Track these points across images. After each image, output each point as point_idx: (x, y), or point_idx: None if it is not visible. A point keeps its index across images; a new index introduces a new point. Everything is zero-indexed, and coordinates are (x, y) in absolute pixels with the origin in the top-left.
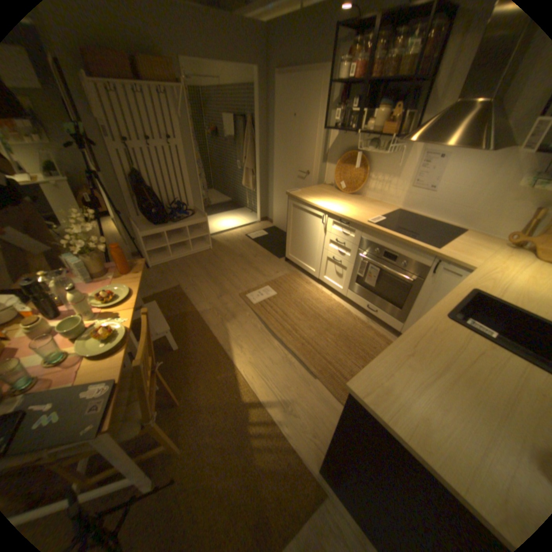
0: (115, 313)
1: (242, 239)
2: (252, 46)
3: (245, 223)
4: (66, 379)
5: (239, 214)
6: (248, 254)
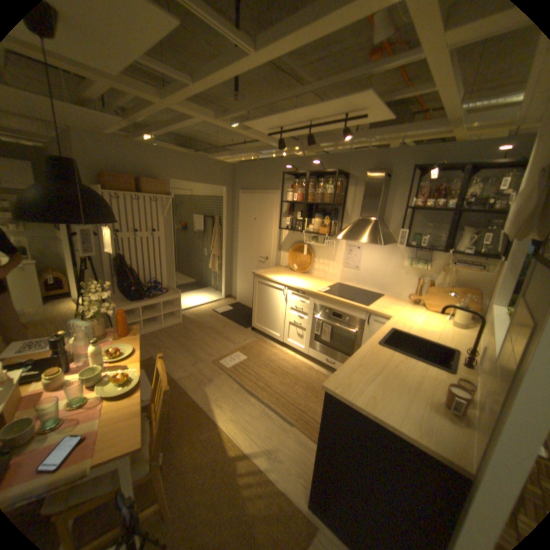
0: (124, 366)
1: (210, 314)
2: (222, 175)
3: (211, 300)
4: (91, 417)
5: (205, 293)
6: (217, 326)
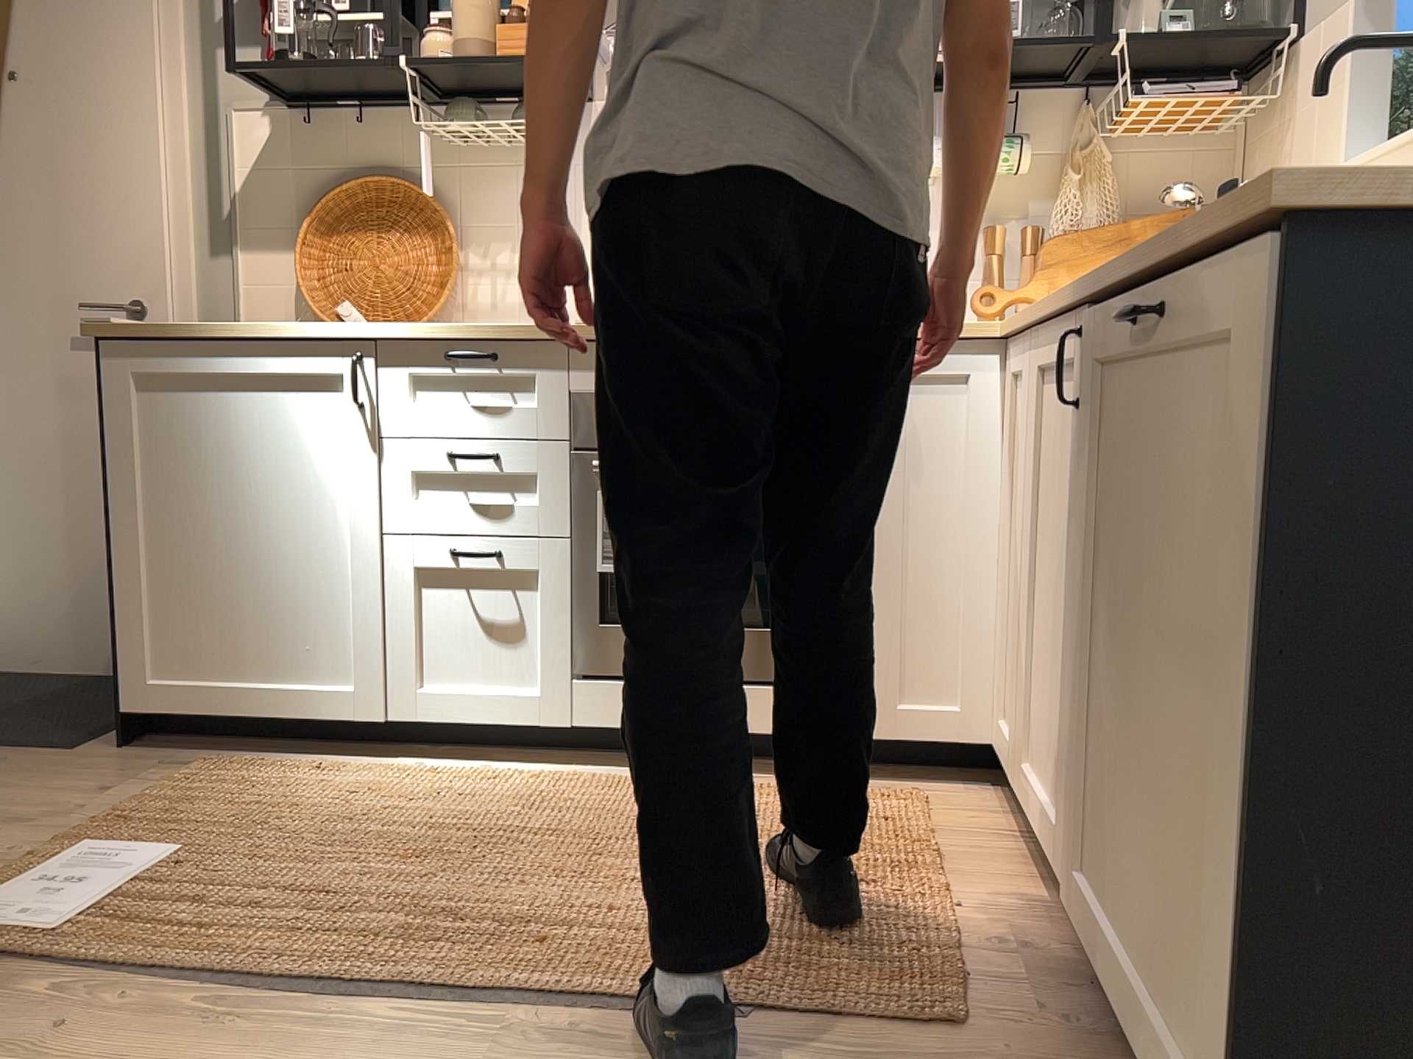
0: None
1: None
2: None
3: None
4: None
5: None
6: None
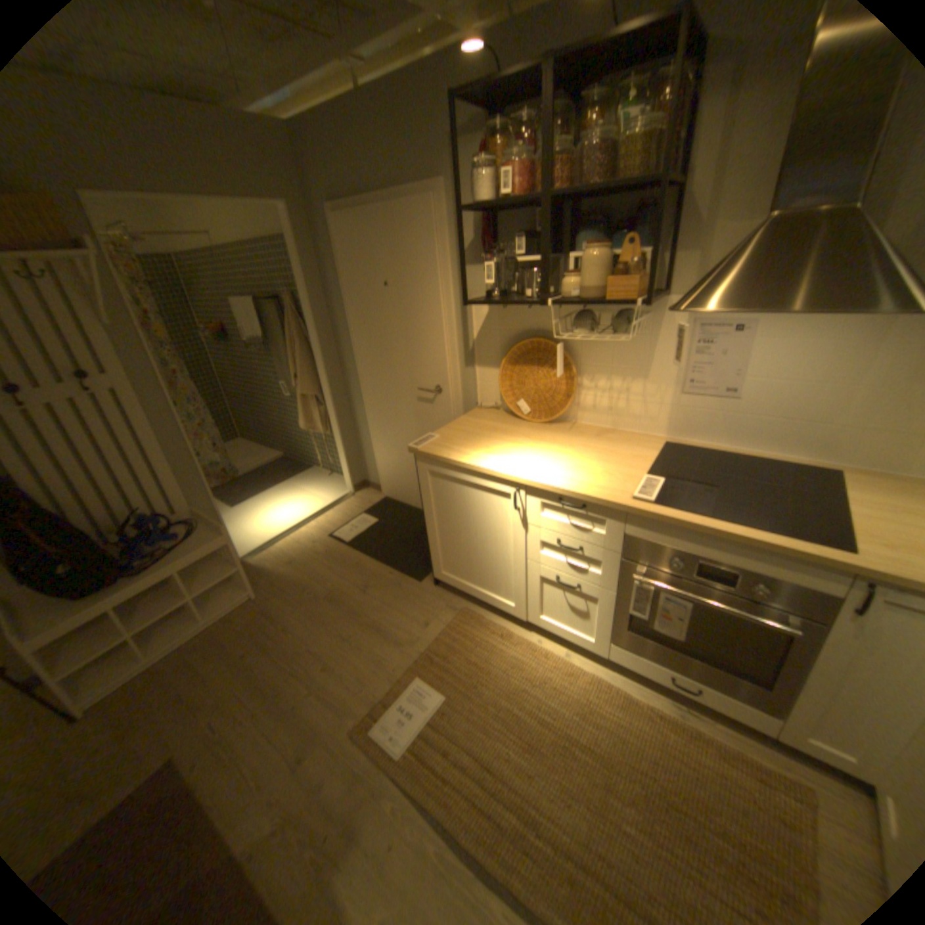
0: None
1: (326, 550)
2: (267, 168)
3: (325, 505)
4: None
5: (306, 485)
6: (346, 589)
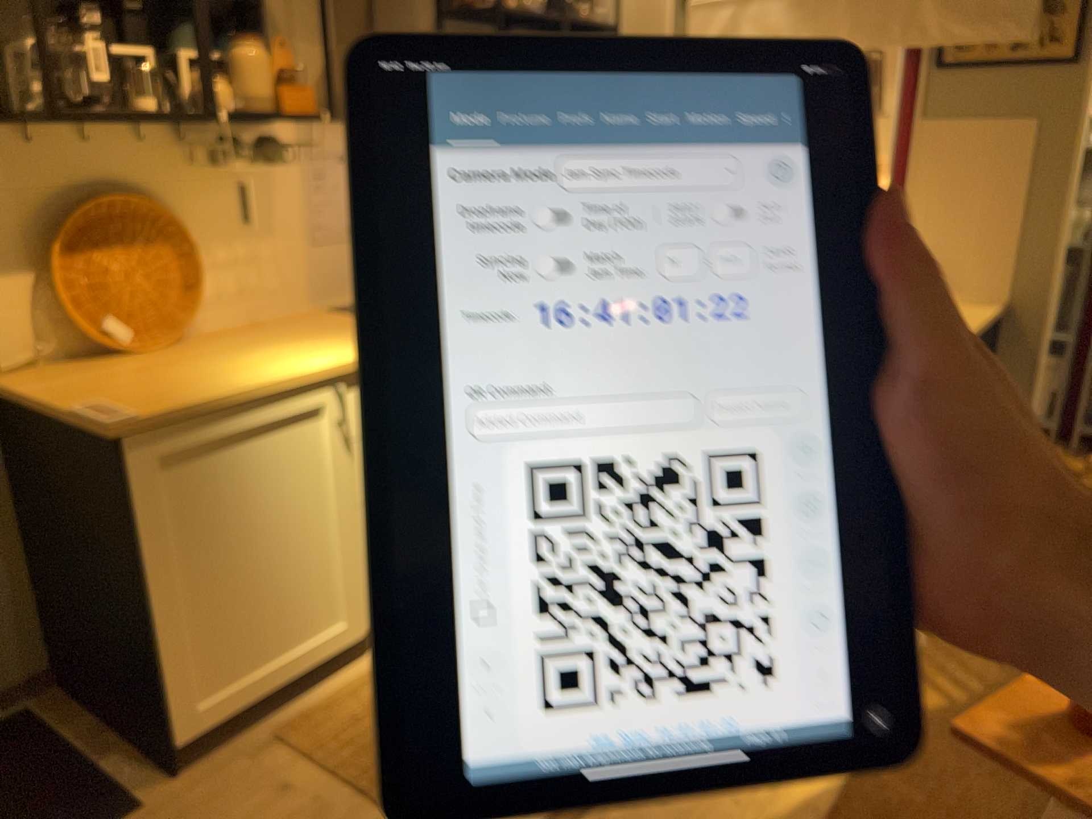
0: None
1: None
2: None
3: None
4: None
5: None
6: None
